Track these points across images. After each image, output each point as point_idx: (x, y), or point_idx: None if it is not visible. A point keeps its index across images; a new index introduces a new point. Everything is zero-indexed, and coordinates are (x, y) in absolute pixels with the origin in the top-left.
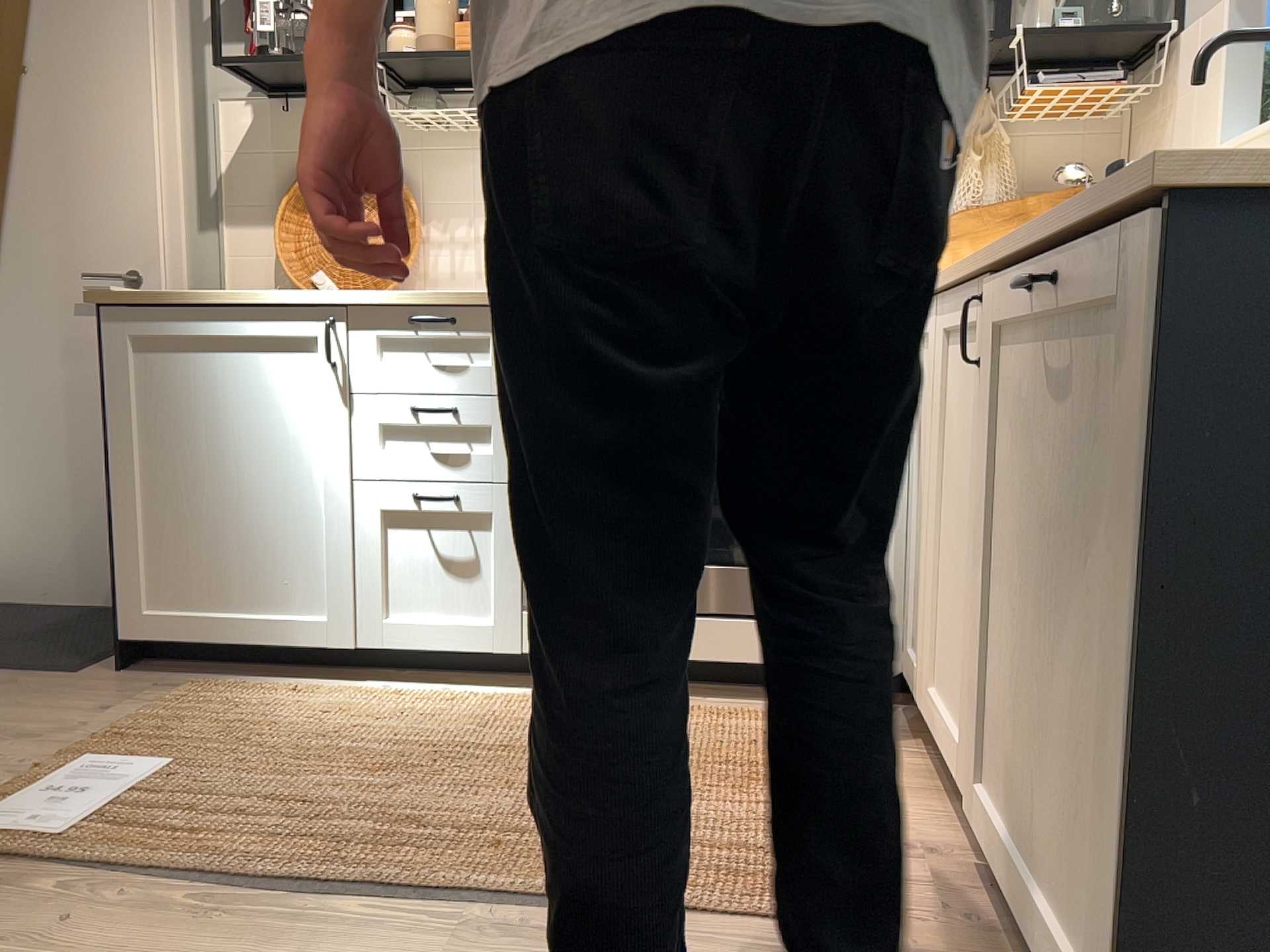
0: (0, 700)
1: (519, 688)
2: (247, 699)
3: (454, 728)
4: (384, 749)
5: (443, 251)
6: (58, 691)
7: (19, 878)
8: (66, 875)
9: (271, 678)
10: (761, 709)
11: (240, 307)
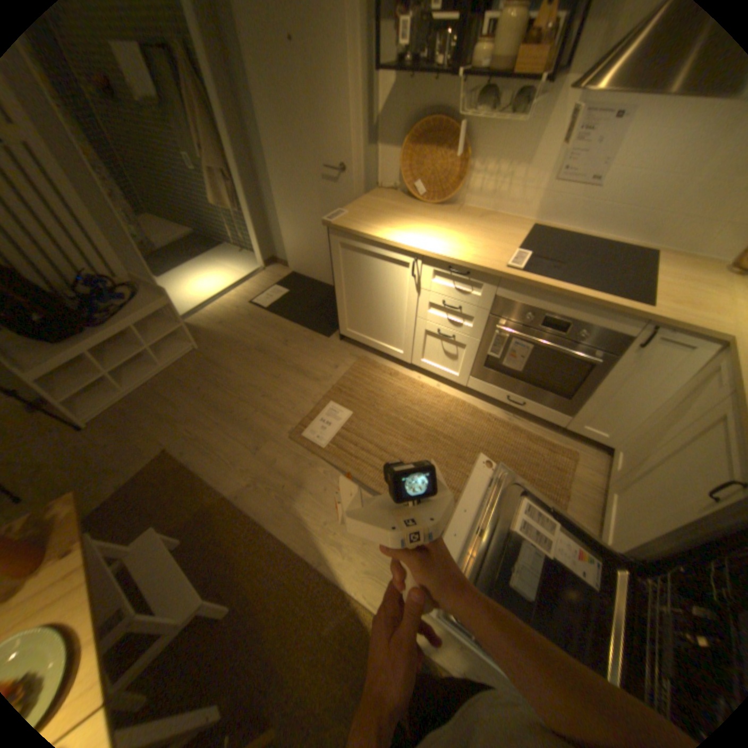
0: (308, 351)
1: (462, 390)
2: (375, 375)
3: (435, 416)
4: (412, 423)
5: (479, 175)
6: (323, 349)
7: (314, 459)
8: (325, 462)
9: (383, 358)
10: (547, 436)
11: (379, 242)
